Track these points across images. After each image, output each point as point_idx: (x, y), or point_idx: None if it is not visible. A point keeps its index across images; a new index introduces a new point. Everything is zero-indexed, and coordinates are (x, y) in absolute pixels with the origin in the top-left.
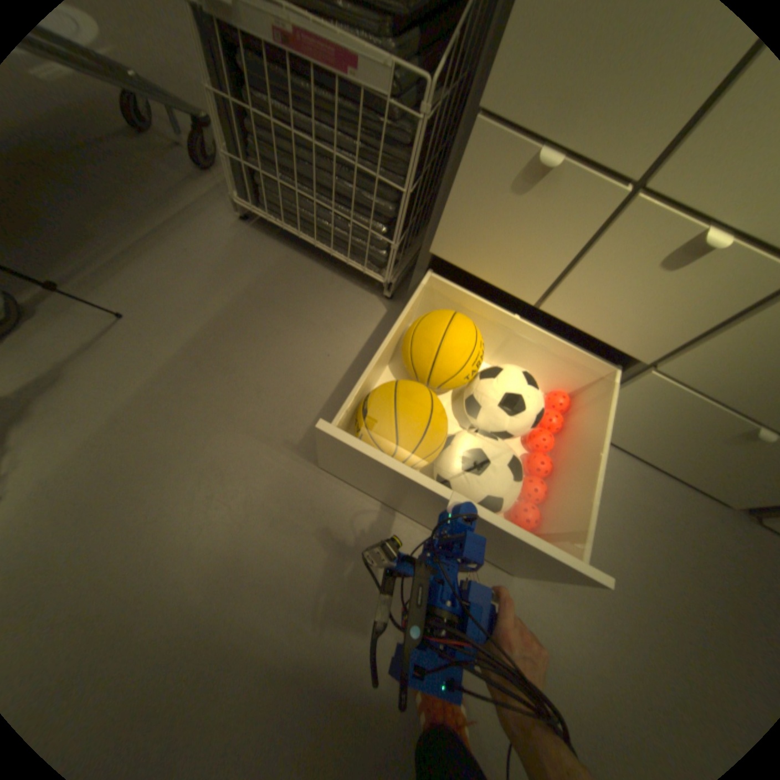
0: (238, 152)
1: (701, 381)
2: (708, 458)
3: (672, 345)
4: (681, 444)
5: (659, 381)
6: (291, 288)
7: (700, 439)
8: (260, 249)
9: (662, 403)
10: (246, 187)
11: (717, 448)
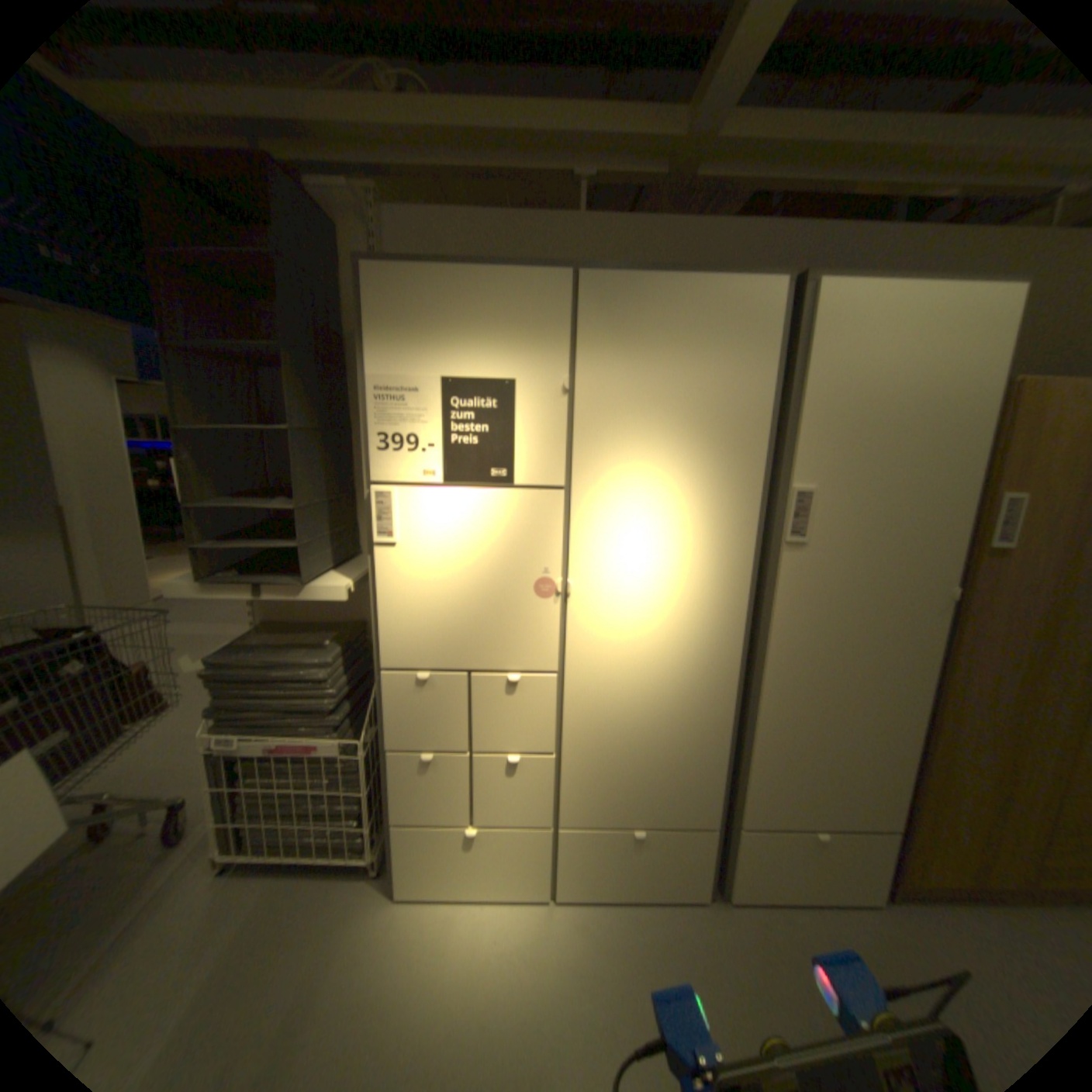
0: (224, 820)
1: (582, 823)
2: (645, 873)
3: (550, 811)
4: (624, 873)
5: (566, 835)
6: (278, 917)
7: (625, 862)
8: (240, 894)
9: (583, 850)
10: (228, 844)
11: (639, 862)
